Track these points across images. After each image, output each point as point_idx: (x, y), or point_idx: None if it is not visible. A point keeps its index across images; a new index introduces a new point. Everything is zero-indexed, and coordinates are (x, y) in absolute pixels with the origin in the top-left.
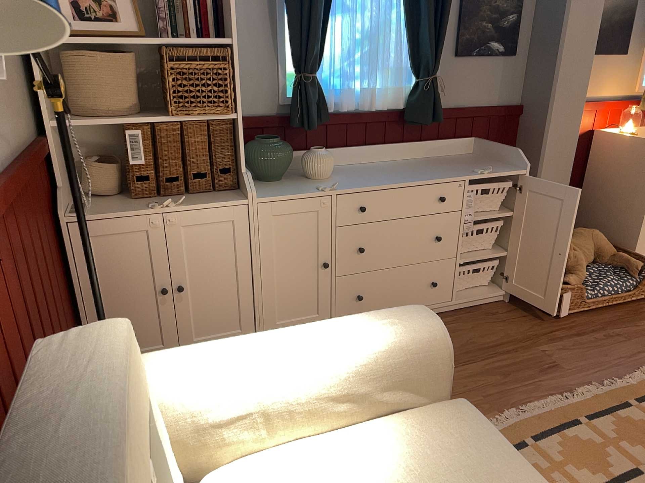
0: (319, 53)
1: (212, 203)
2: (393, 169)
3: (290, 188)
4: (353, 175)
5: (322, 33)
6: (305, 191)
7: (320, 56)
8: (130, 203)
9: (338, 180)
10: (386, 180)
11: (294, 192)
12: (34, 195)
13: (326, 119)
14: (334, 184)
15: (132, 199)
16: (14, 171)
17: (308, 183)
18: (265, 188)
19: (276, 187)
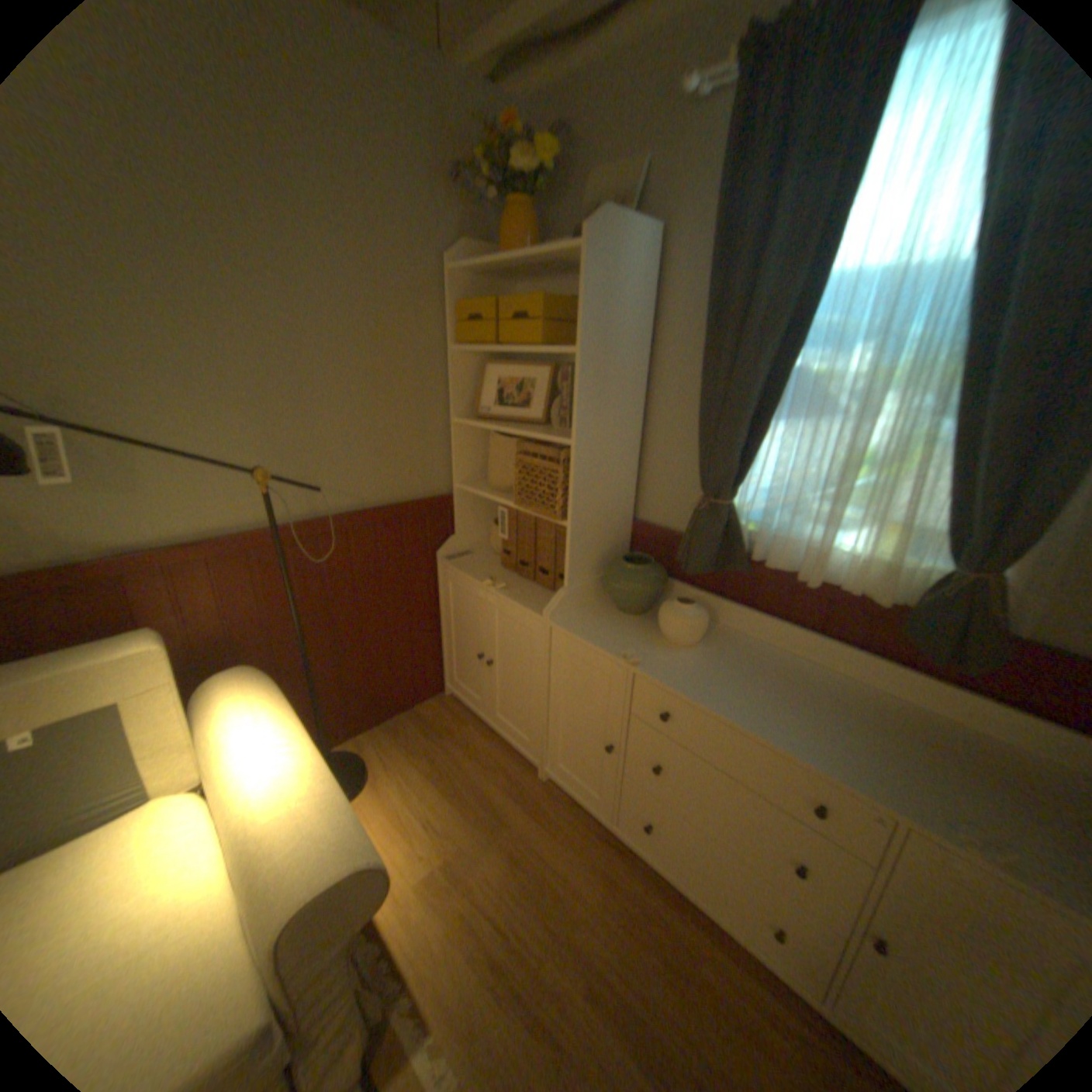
0: (734, 472)
1: (523, 603)
2: (820, 697)
3: (609, 633)
4: (724, 665)
5: (751, 443)
6: (612, 645)
7: (741, 476)
8: (492, 569)
9: (685, 659)
10: (736, 705)
11: (600, 638)
12: (391, 536)
13: (746, 567)
14: (643, 660)
15: (501, 566)
16: (331, 518)
17: (644, 638)
18: (594, 616)
19: (606, 622)
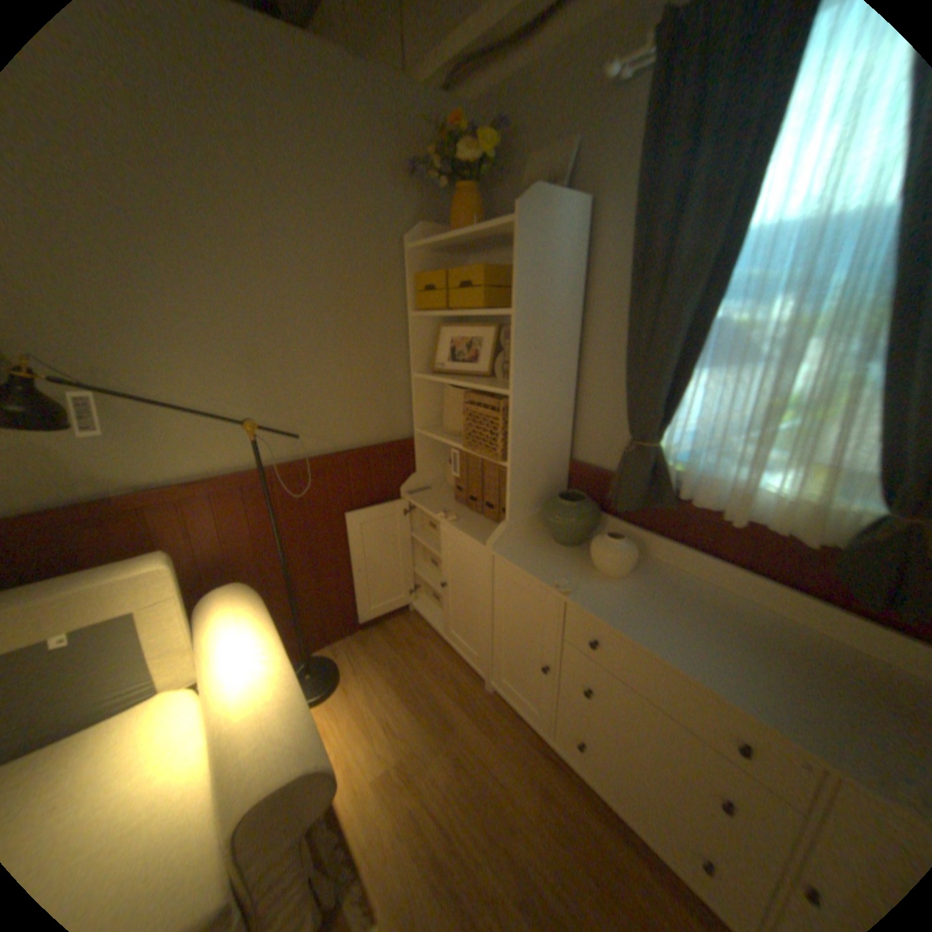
0: (661, 417)
1: (471, 533)
2: (748, 633)
3: (546, 563)
4: (653, 598)
5: (676, 390)
6: (548, 574)
7: (668, 420)
8: (447, 502)
9: (615, 590)
10: (662, 638)
11: (537, 568)
12: (361, 473)
13: (675, 505)
14: (575, 590)
15: (455, 499)
16: (310, 459)
17: (577, 569)
18: (533, 547)
19: (544, 552)
